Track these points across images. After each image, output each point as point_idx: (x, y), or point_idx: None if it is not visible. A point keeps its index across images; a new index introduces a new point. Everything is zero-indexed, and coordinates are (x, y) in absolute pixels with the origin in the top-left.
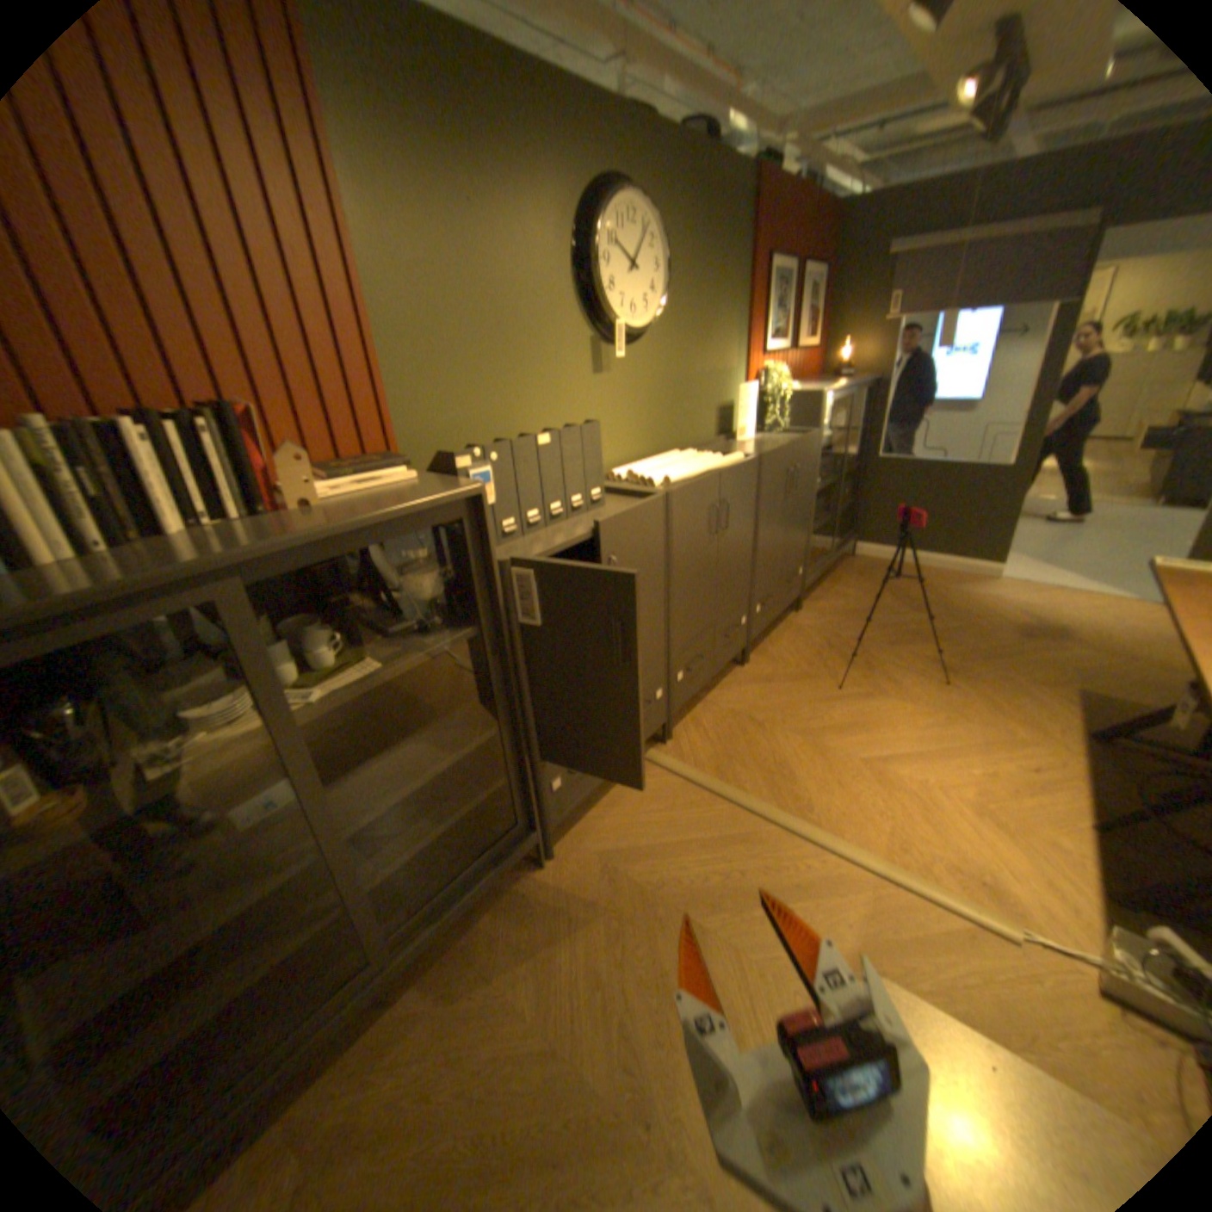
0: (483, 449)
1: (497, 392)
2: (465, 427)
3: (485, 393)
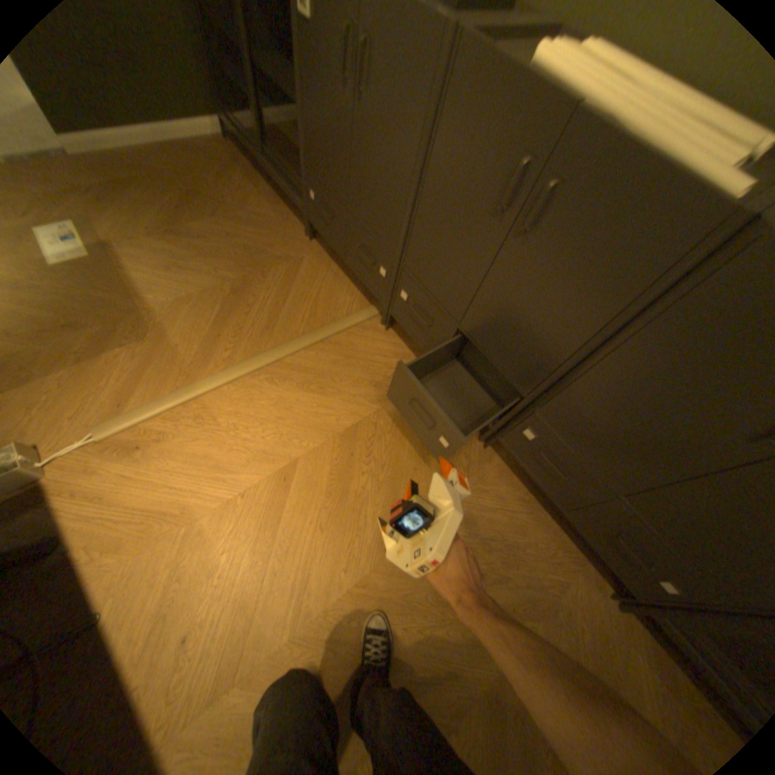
0: None
1: None
2: None
3: None
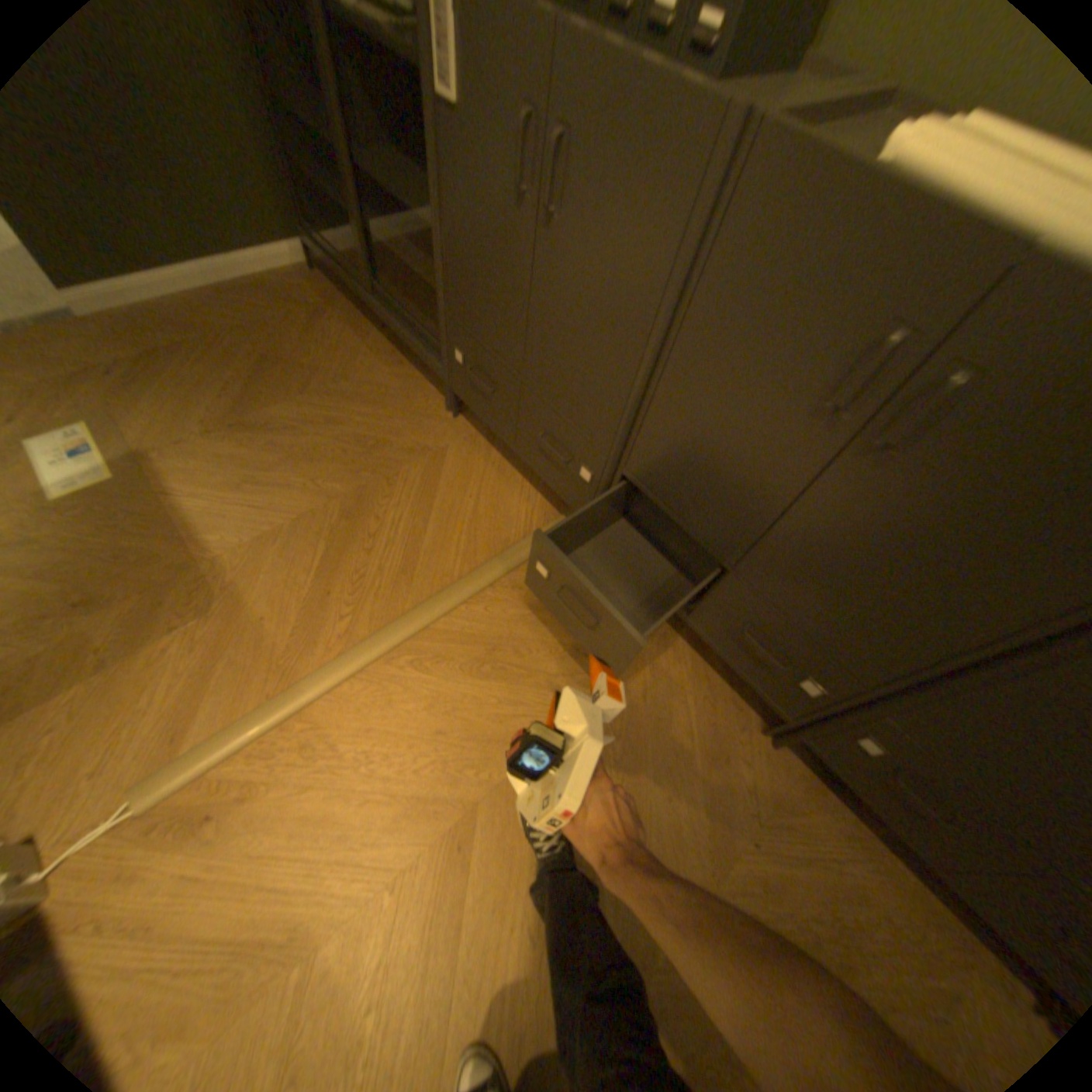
0: None
1: None
2: None
3: None
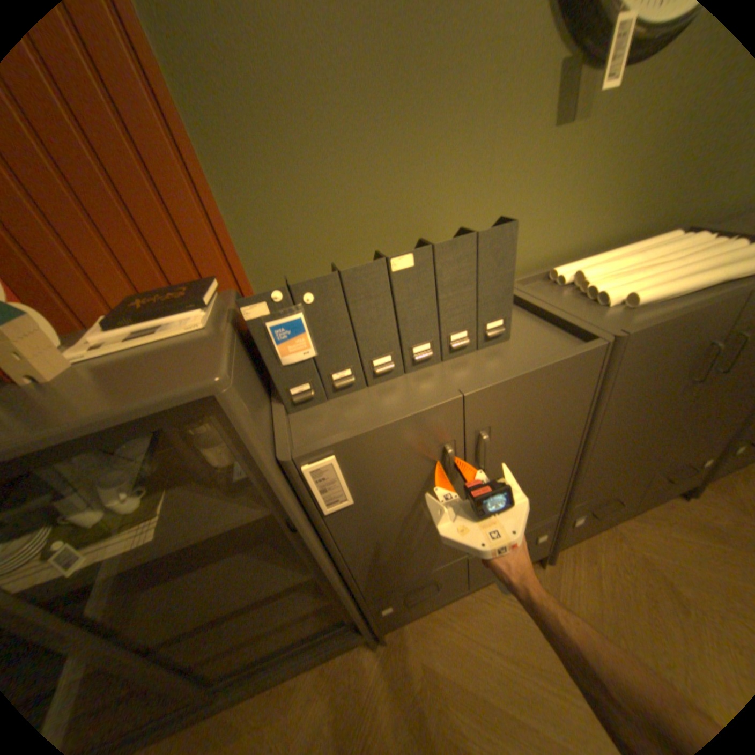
0: (287, 288)
1: (385, 174)
2: (337, 227)
3: (366, 179)
